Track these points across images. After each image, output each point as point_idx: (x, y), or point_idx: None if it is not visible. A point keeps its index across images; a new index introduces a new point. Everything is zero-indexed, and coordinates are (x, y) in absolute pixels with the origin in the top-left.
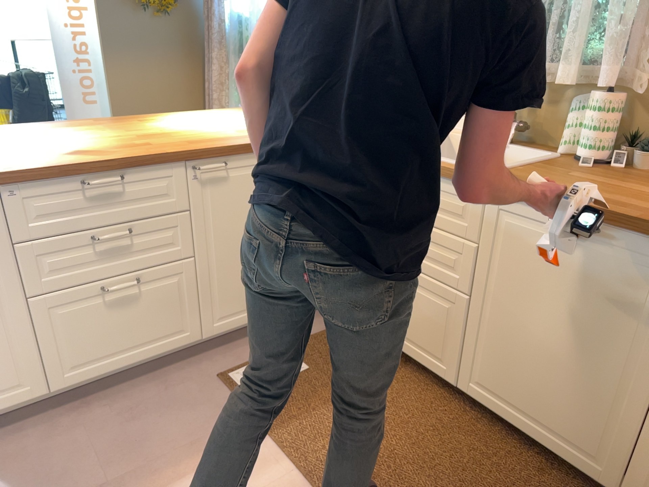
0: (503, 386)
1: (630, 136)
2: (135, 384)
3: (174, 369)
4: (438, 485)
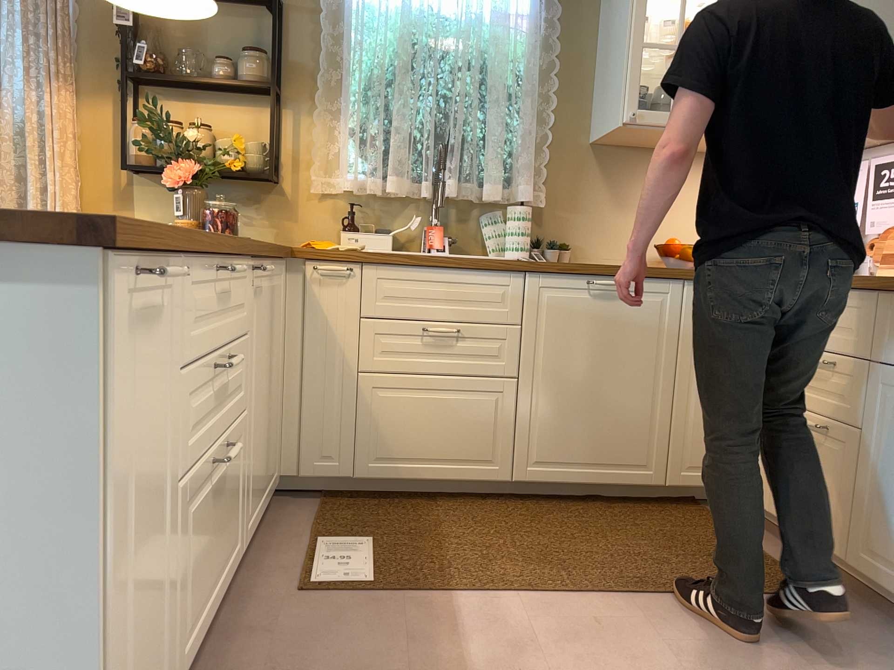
0: (563, 451)
1: (532, 240)
2: (209, 660)
3: (228, 619)
4: (593, 544)
